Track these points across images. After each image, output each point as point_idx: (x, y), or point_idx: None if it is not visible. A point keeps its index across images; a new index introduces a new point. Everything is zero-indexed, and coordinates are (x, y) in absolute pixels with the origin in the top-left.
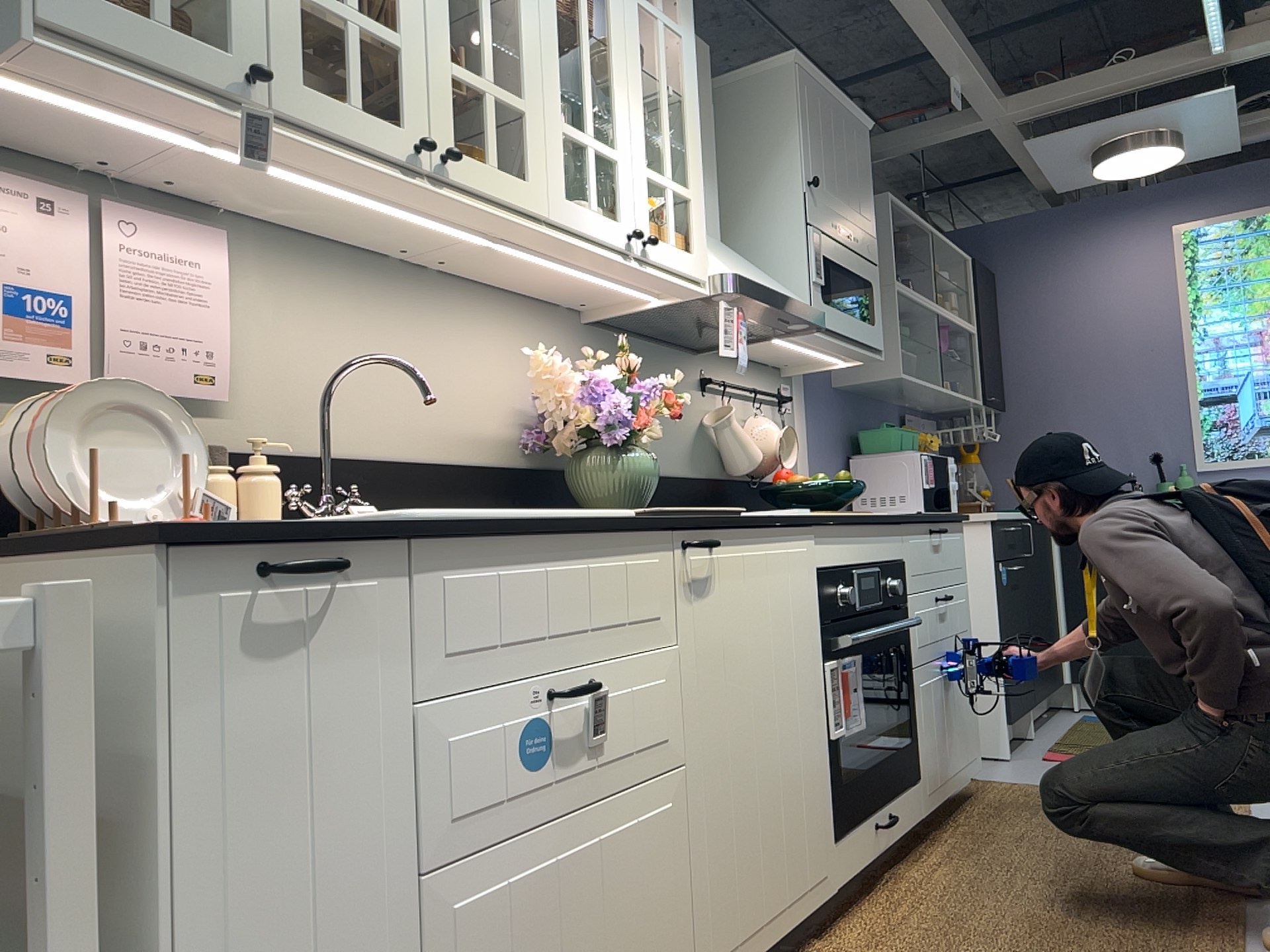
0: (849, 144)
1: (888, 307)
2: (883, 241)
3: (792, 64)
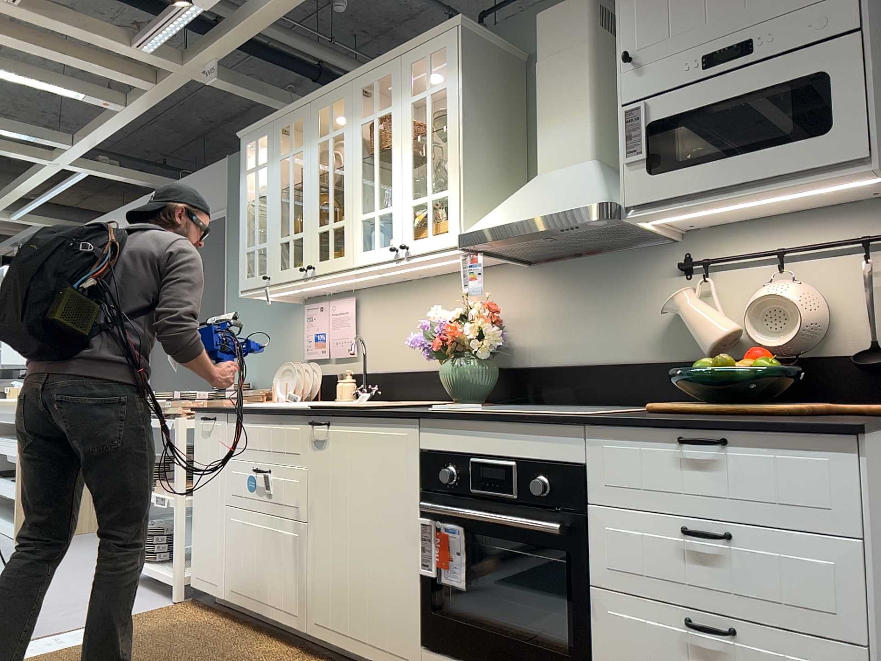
0: None
1: None
2: None
3: None
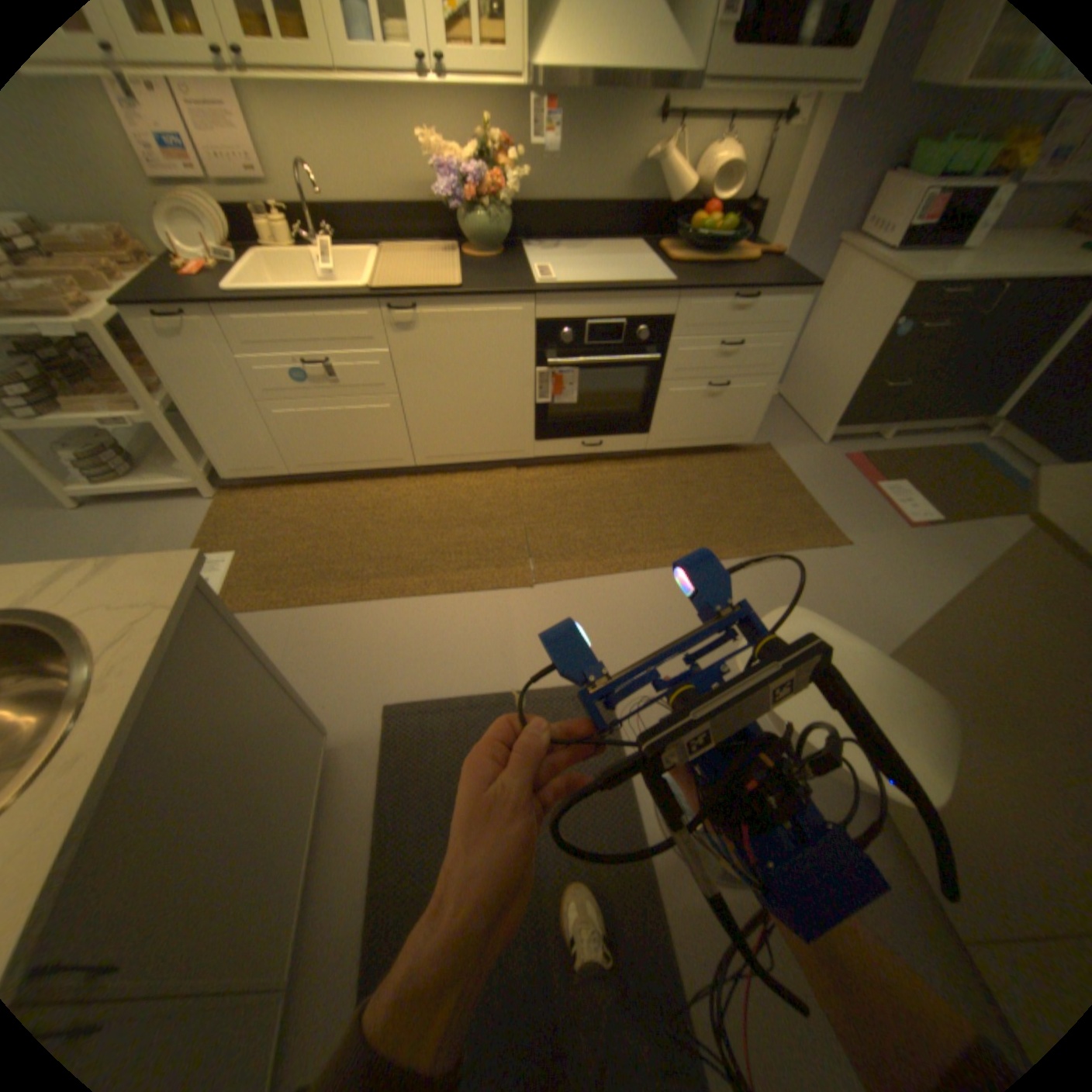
0: None
1: None
2: None
3: None
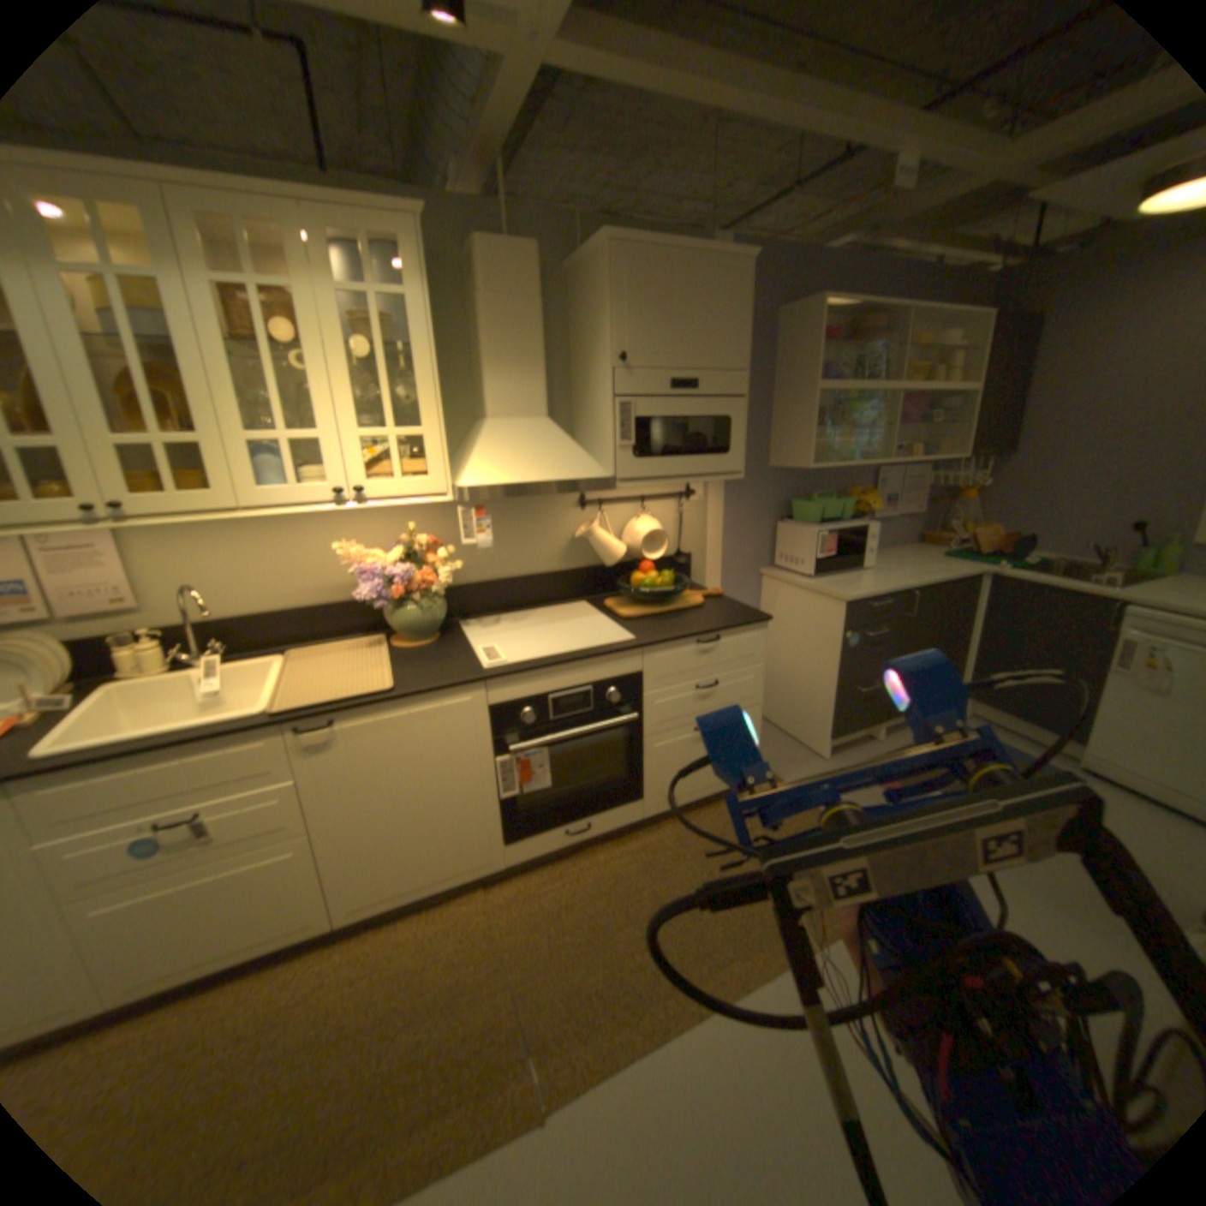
0: (704, 290)
1: (809, 406)
2: (828, 336)
3: (607, 241)
